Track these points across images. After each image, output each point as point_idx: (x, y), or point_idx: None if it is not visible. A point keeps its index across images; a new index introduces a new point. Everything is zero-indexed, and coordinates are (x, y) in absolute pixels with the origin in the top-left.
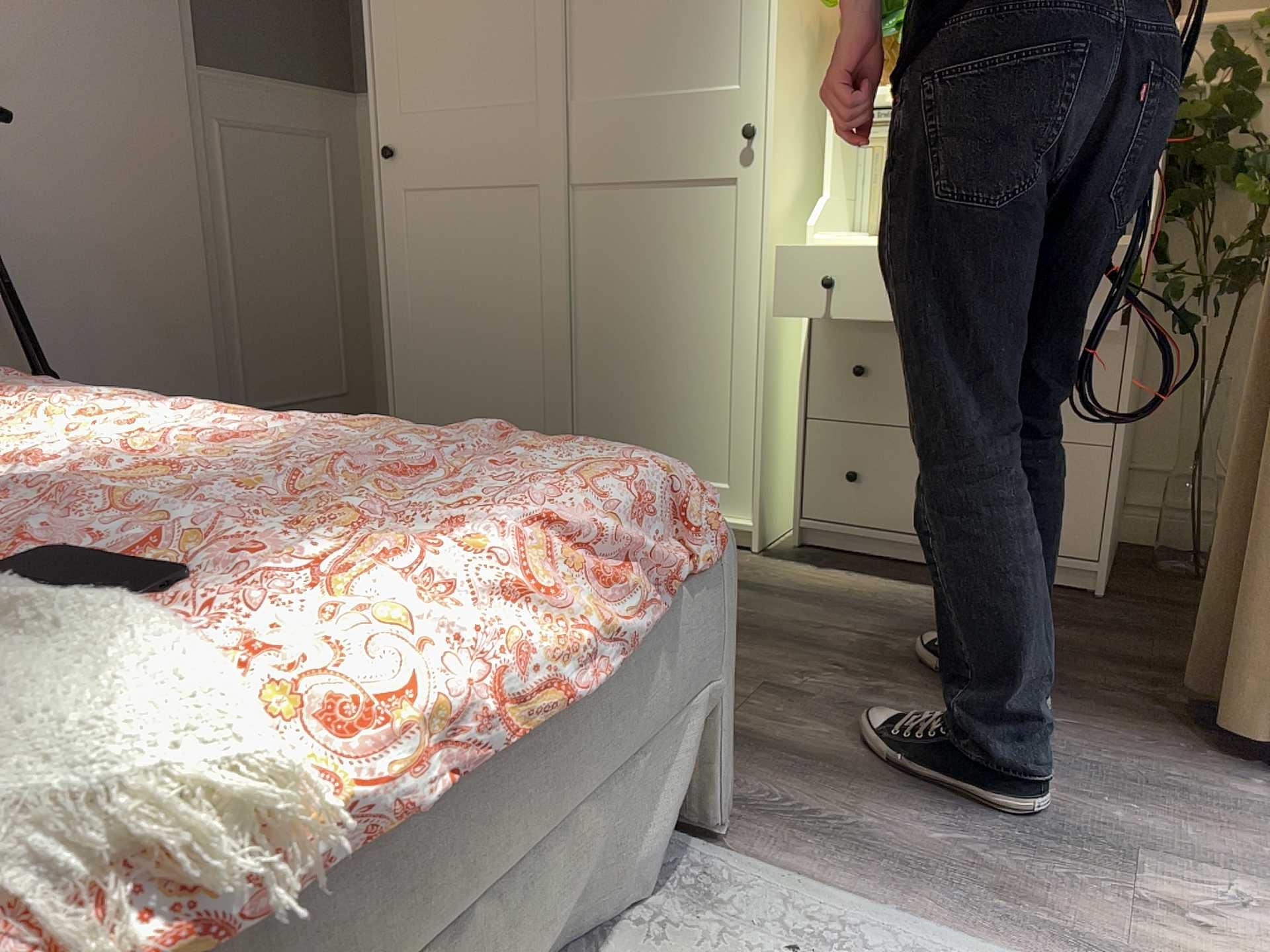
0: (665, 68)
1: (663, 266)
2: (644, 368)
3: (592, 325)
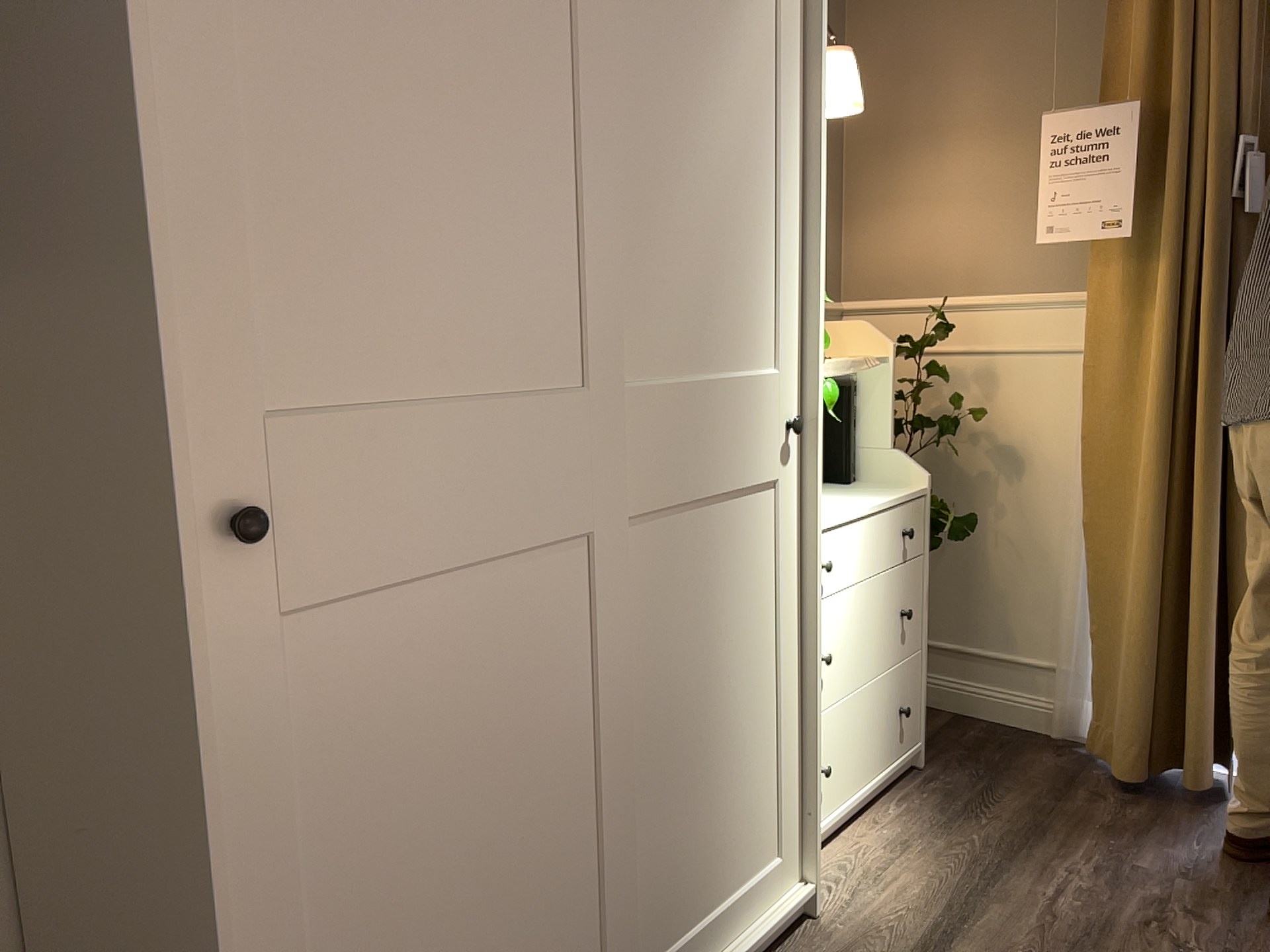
0: (717, 338)
1: (718, 611)
2: (701, 765)
3: (641, 738)
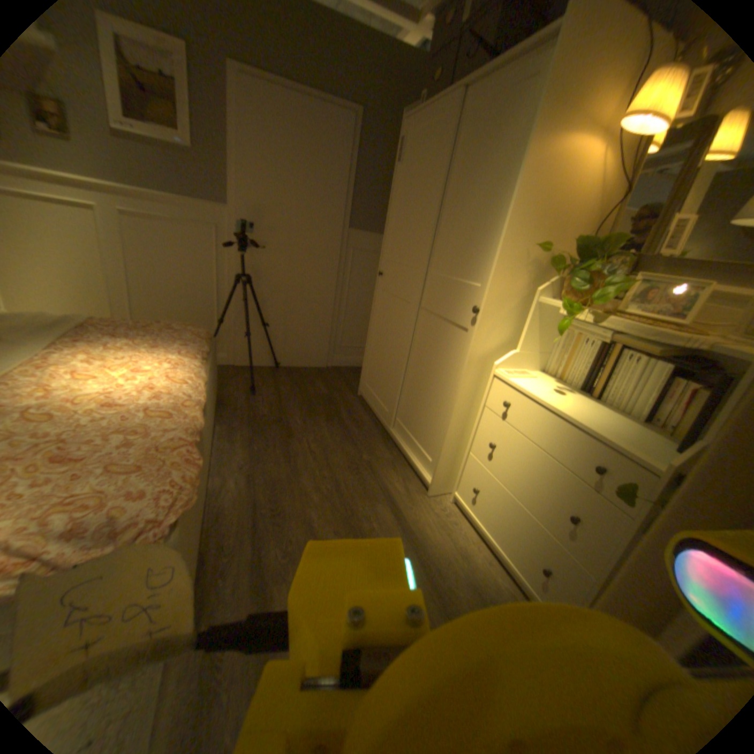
0: (459, 265)
1: (436, 355)
2: (421, 393)
3: (412, 366)
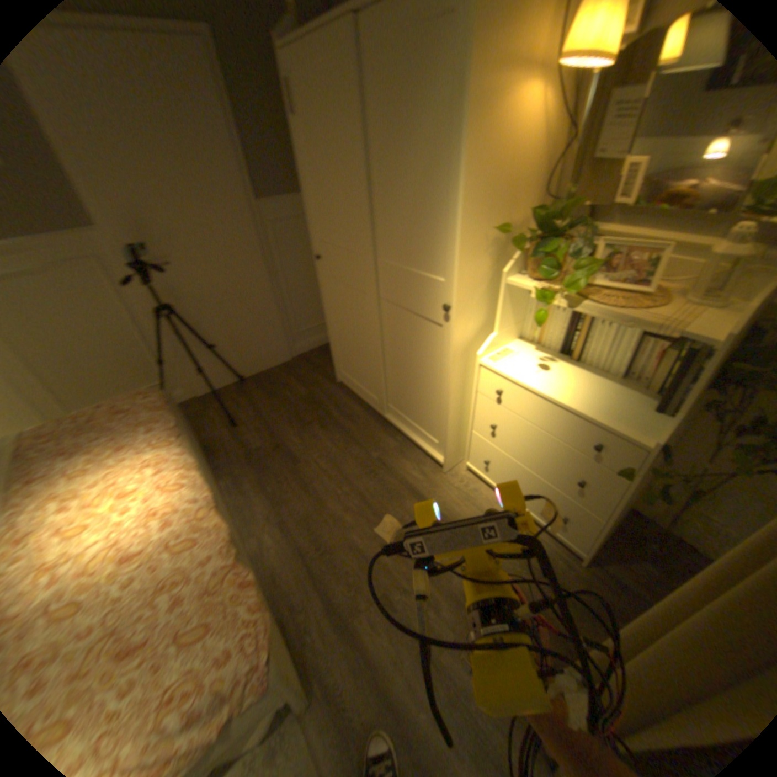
0: (412, 256)
1: (413, 348)
2: (407, 383)
3: (389, 357)
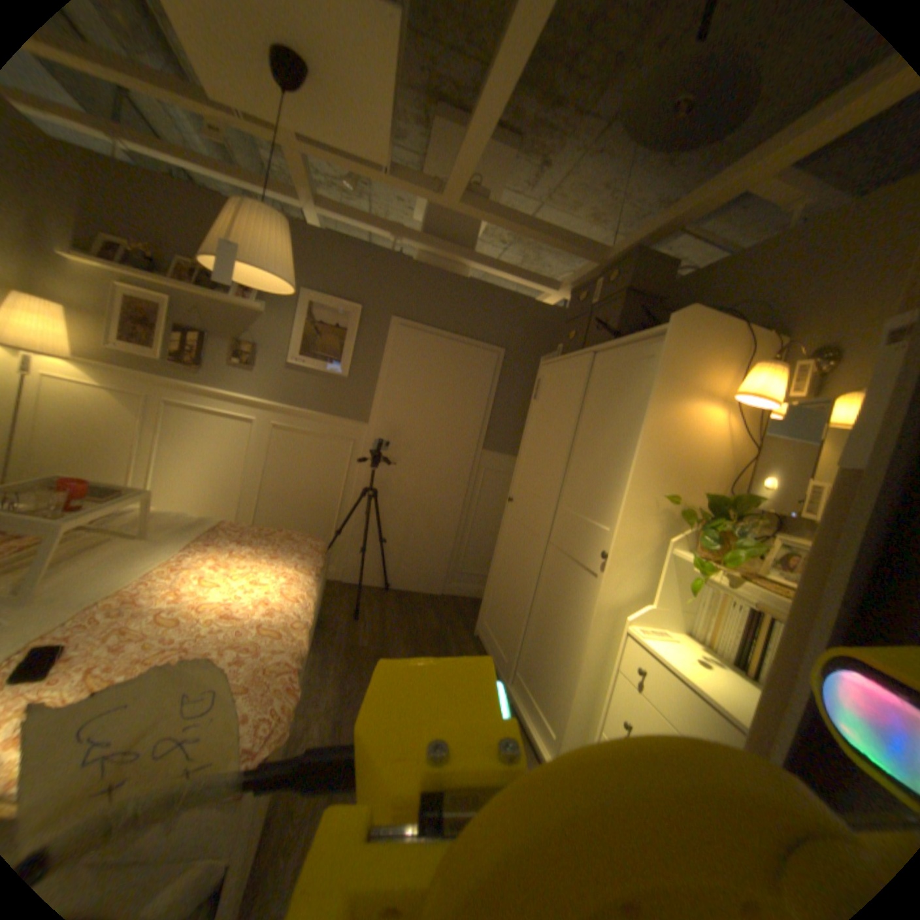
0: (589, 506)
1: (564, 599)
2: (546, 644)
3: (538, 608)
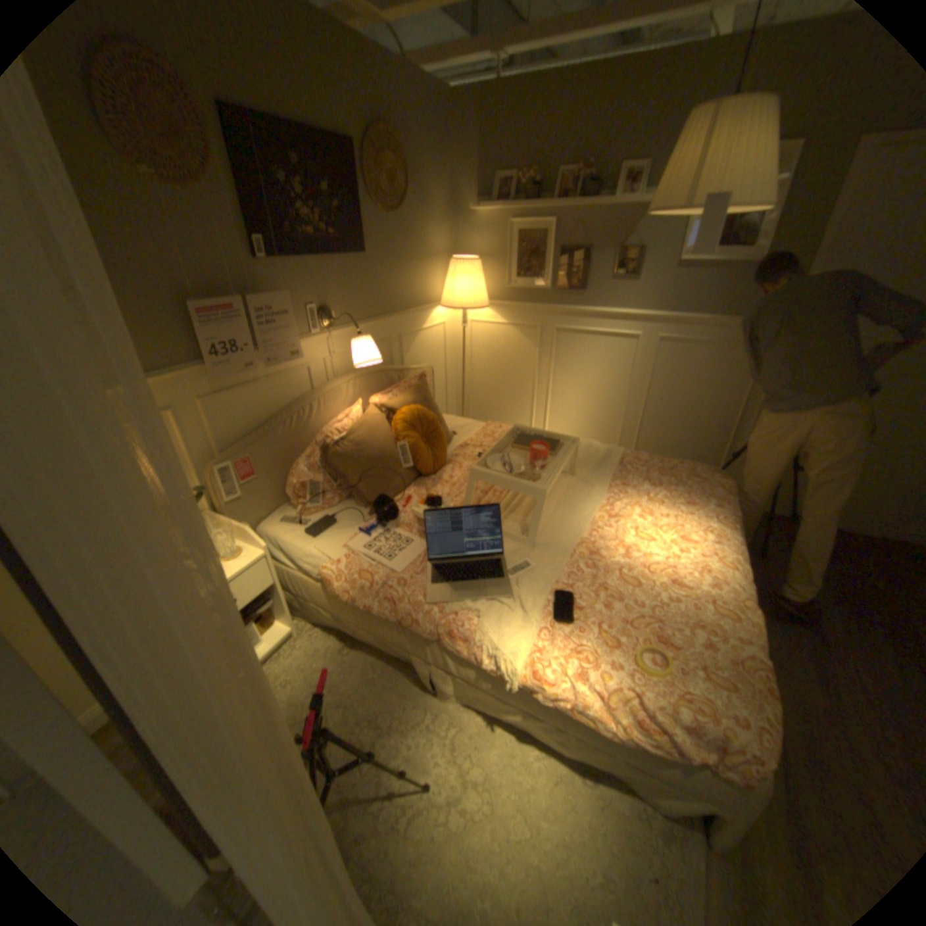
0: None
1: None
2: None
3: None
